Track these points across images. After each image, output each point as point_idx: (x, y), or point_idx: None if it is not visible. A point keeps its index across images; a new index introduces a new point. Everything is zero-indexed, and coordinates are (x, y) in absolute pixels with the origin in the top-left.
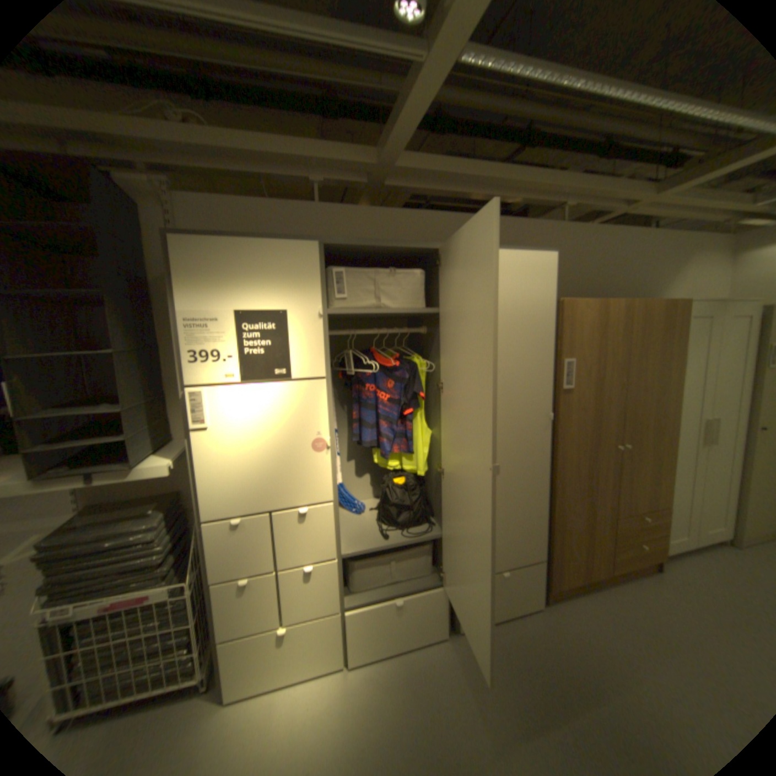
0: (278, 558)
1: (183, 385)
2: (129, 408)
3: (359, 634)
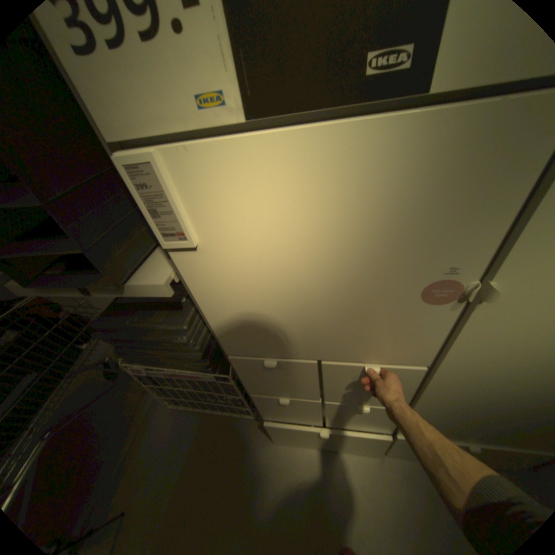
0: (325, 394)
1: (105, 139)
2: (63, 193)
3: (408, 447)
